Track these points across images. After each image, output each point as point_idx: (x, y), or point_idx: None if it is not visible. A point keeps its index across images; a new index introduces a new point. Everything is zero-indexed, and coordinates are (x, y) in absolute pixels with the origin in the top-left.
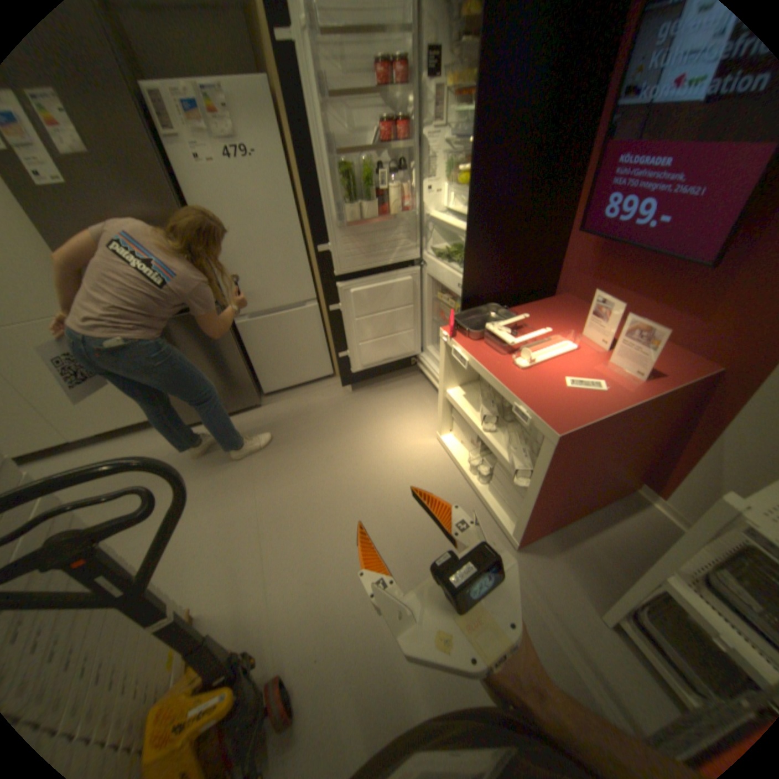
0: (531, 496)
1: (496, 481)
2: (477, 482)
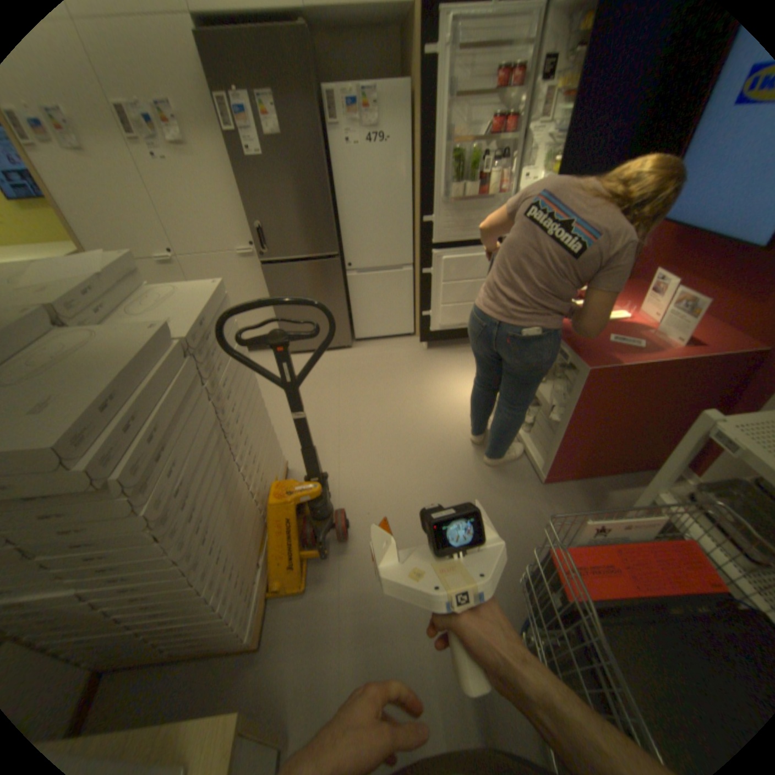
0: (562, 433)
1: (538, 431)
2: (521, 429)
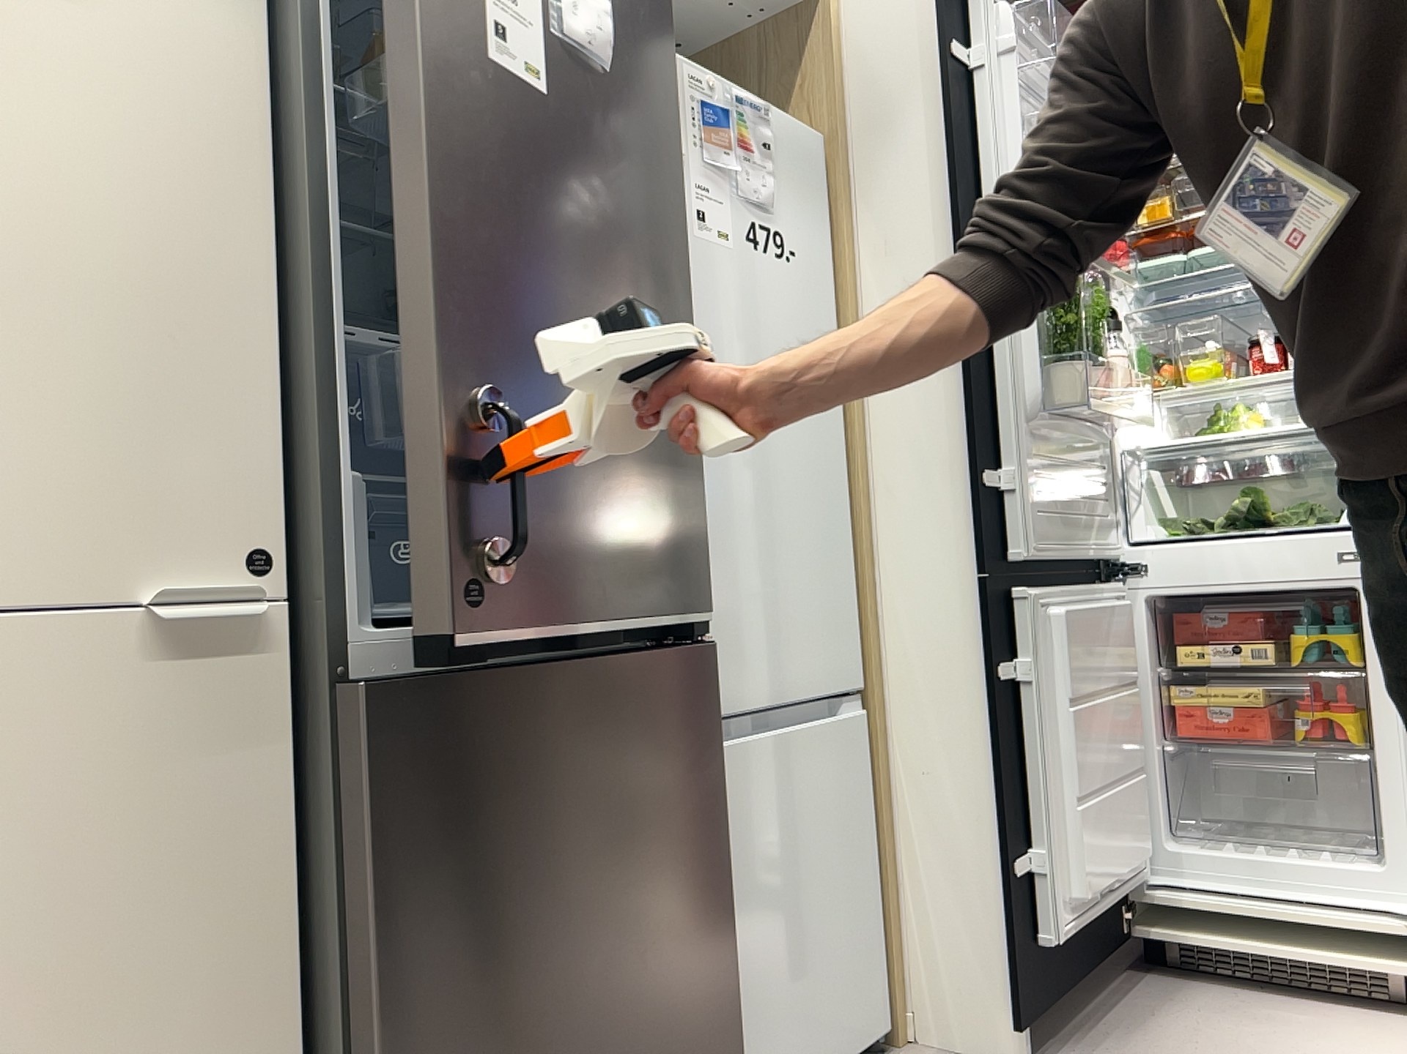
0: None
1: None
2: None
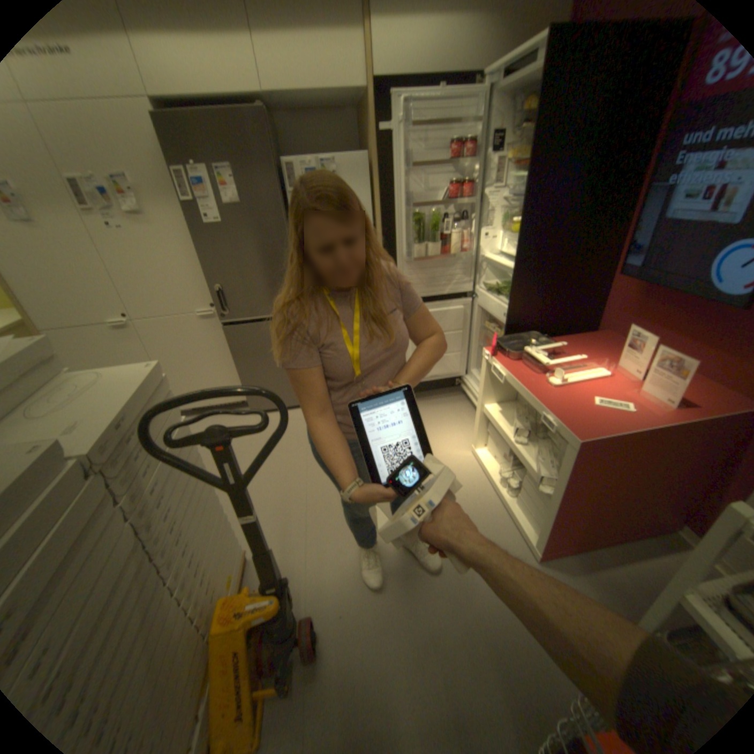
0: (555, 506)
1: (525, 496)
2: (506, 494)
